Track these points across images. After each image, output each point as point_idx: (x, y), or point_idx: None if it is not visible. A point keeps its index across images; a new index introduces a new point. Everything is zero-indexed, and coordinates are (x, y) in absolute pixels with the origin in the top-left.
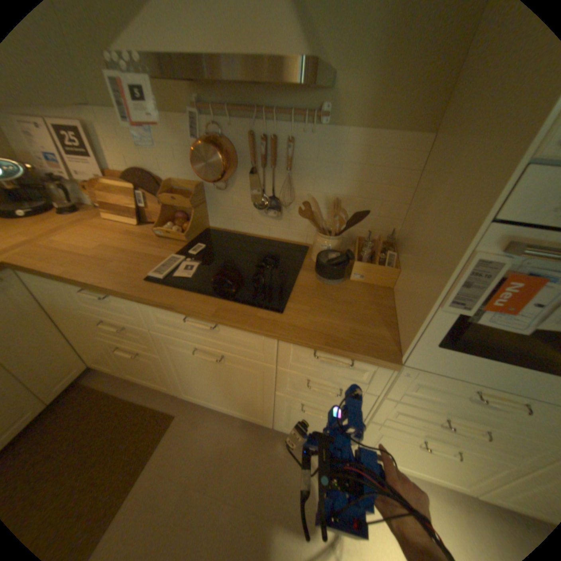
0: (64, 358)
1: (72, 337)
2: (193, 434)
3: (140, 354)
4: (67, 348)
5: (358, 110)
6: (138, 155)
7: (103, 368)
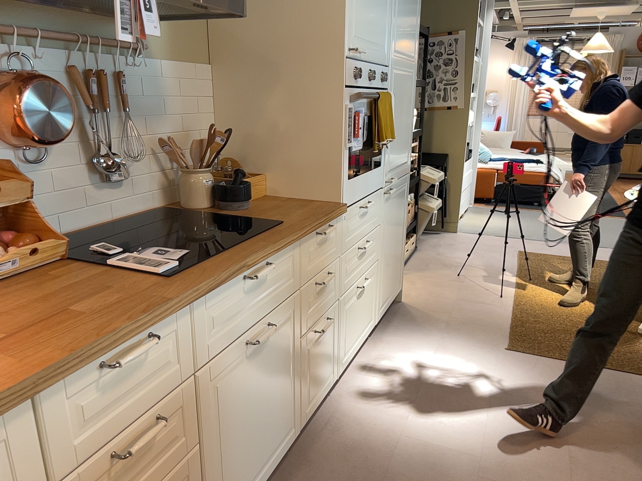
0: None
1: None
2: None
3: (169, 479)
4: None
5: (165, 48)
6: None
7: None
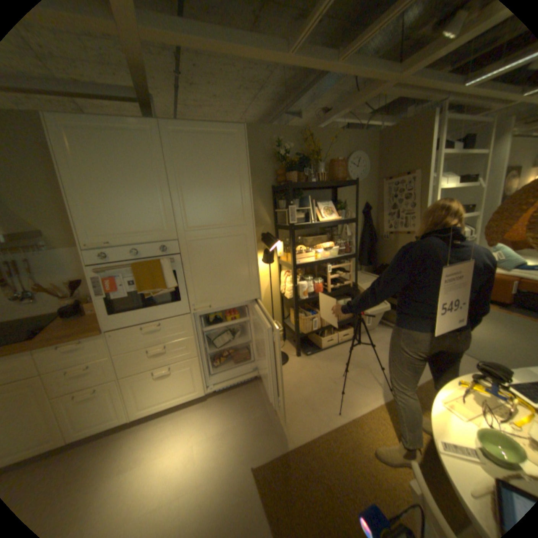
0: None
1: None
2: None
3: None
4: None
5: (61, 243)
6: None
7: None
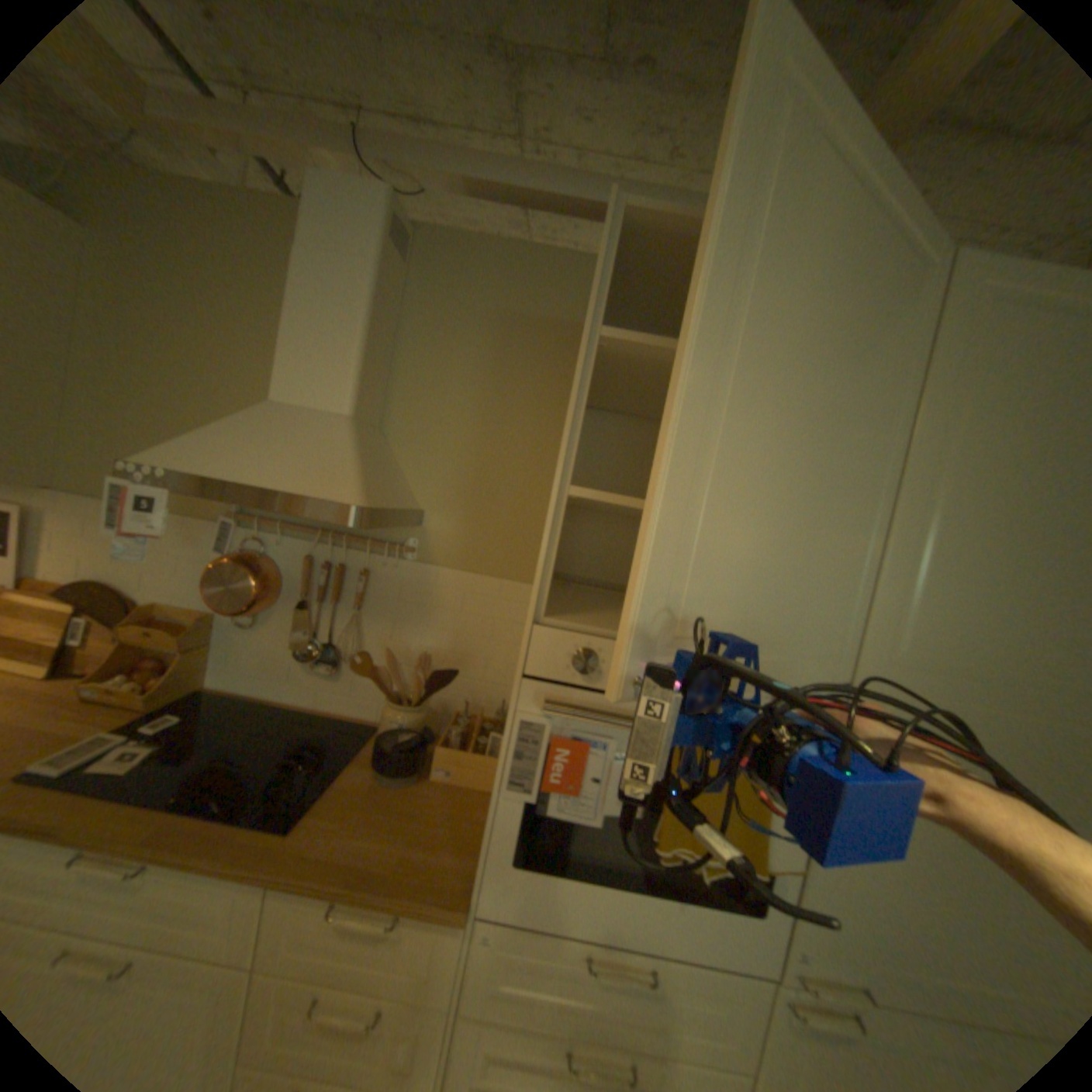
0: None
1: None
2: None
3: None
4: None
5: (451, 552)
6: (112, 566)
7: None
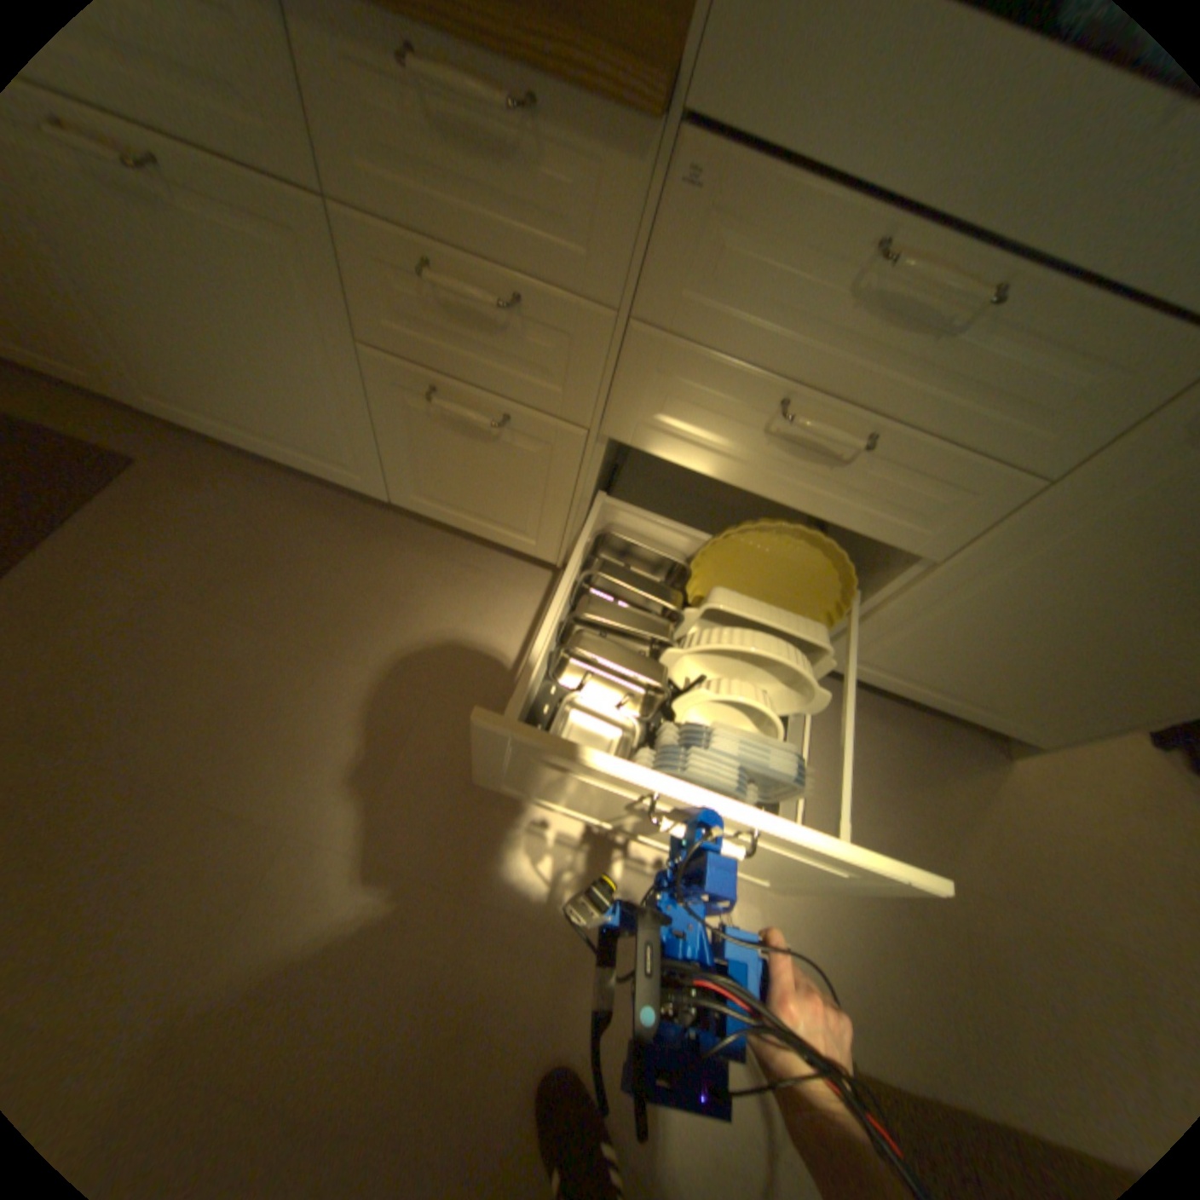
0: None
1: None
2: (185, 499)
3: None
4: None
5: None
6: None
7: None
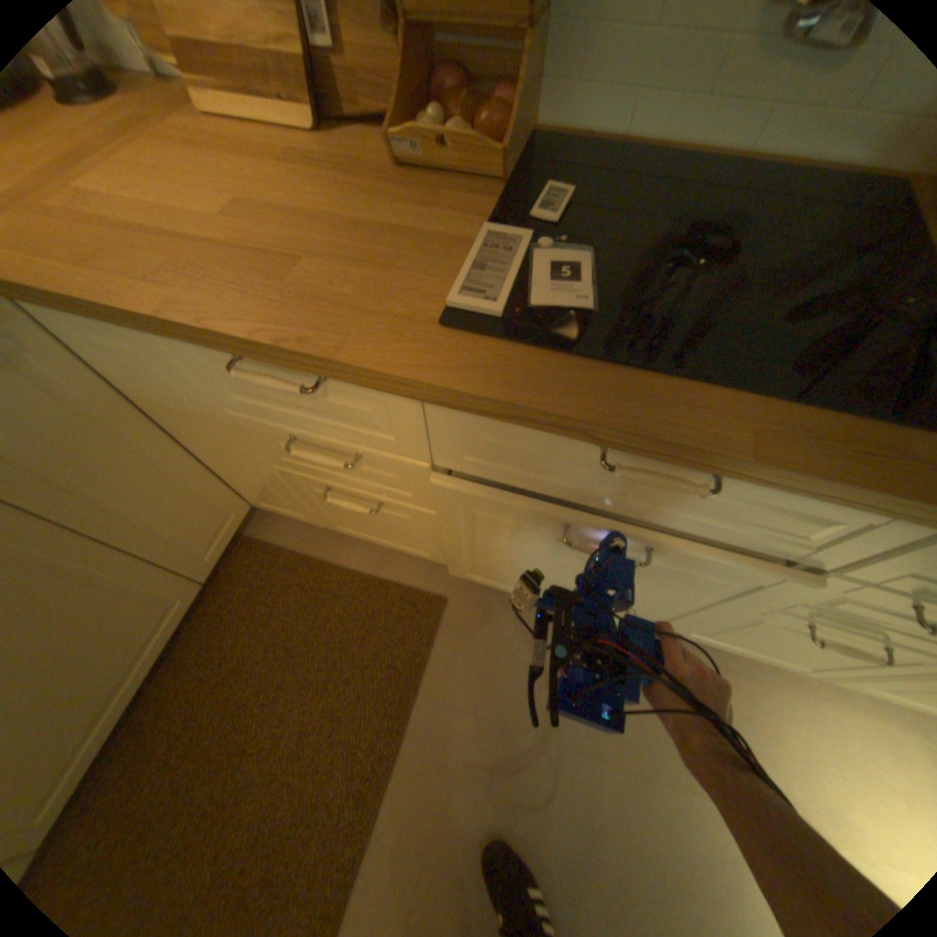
0: (208, 498)
1: (215, 459)
2: (491, 631)
3: (388, 502)
4: (207, 477)
5: None
6: None
7: (288, 510)
